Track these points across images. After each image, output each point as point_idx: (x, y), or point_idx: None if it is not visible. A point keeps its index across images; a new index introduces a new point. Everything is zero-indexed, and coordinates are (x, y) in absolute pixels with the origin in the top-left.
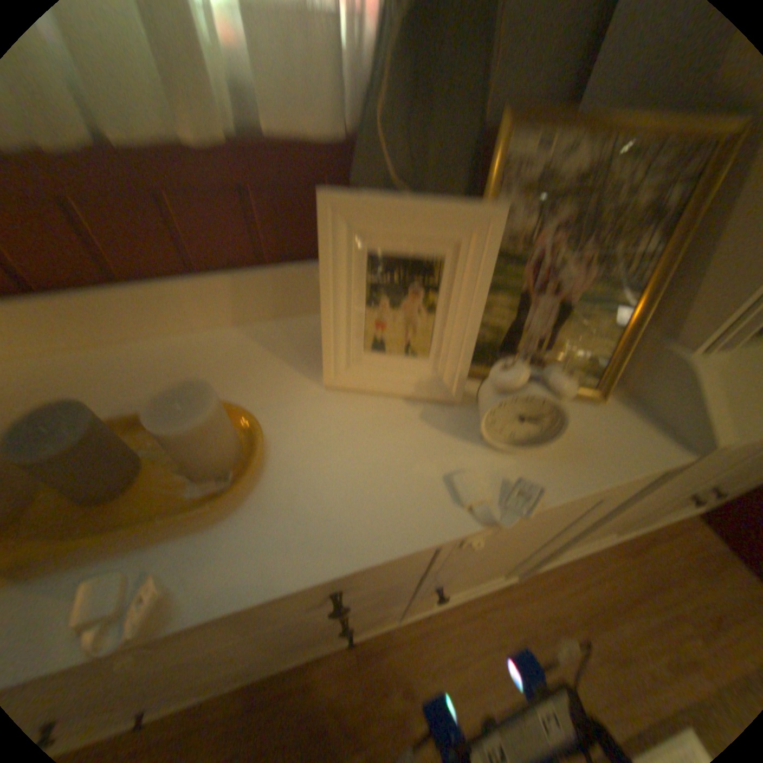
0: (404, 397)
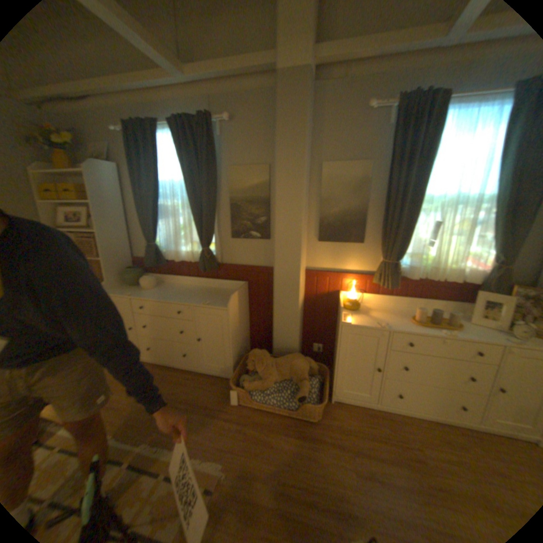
0: (491, 329)
